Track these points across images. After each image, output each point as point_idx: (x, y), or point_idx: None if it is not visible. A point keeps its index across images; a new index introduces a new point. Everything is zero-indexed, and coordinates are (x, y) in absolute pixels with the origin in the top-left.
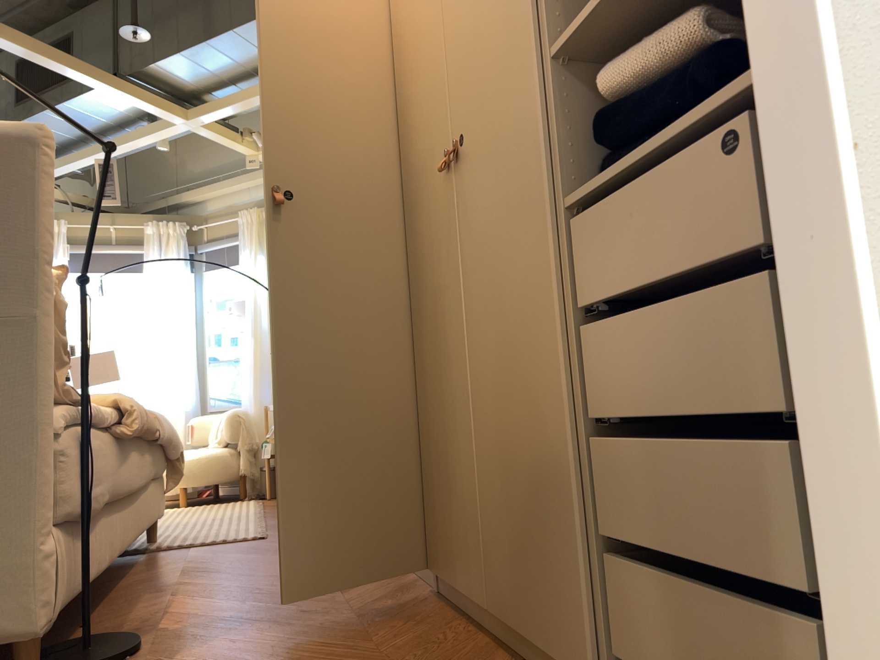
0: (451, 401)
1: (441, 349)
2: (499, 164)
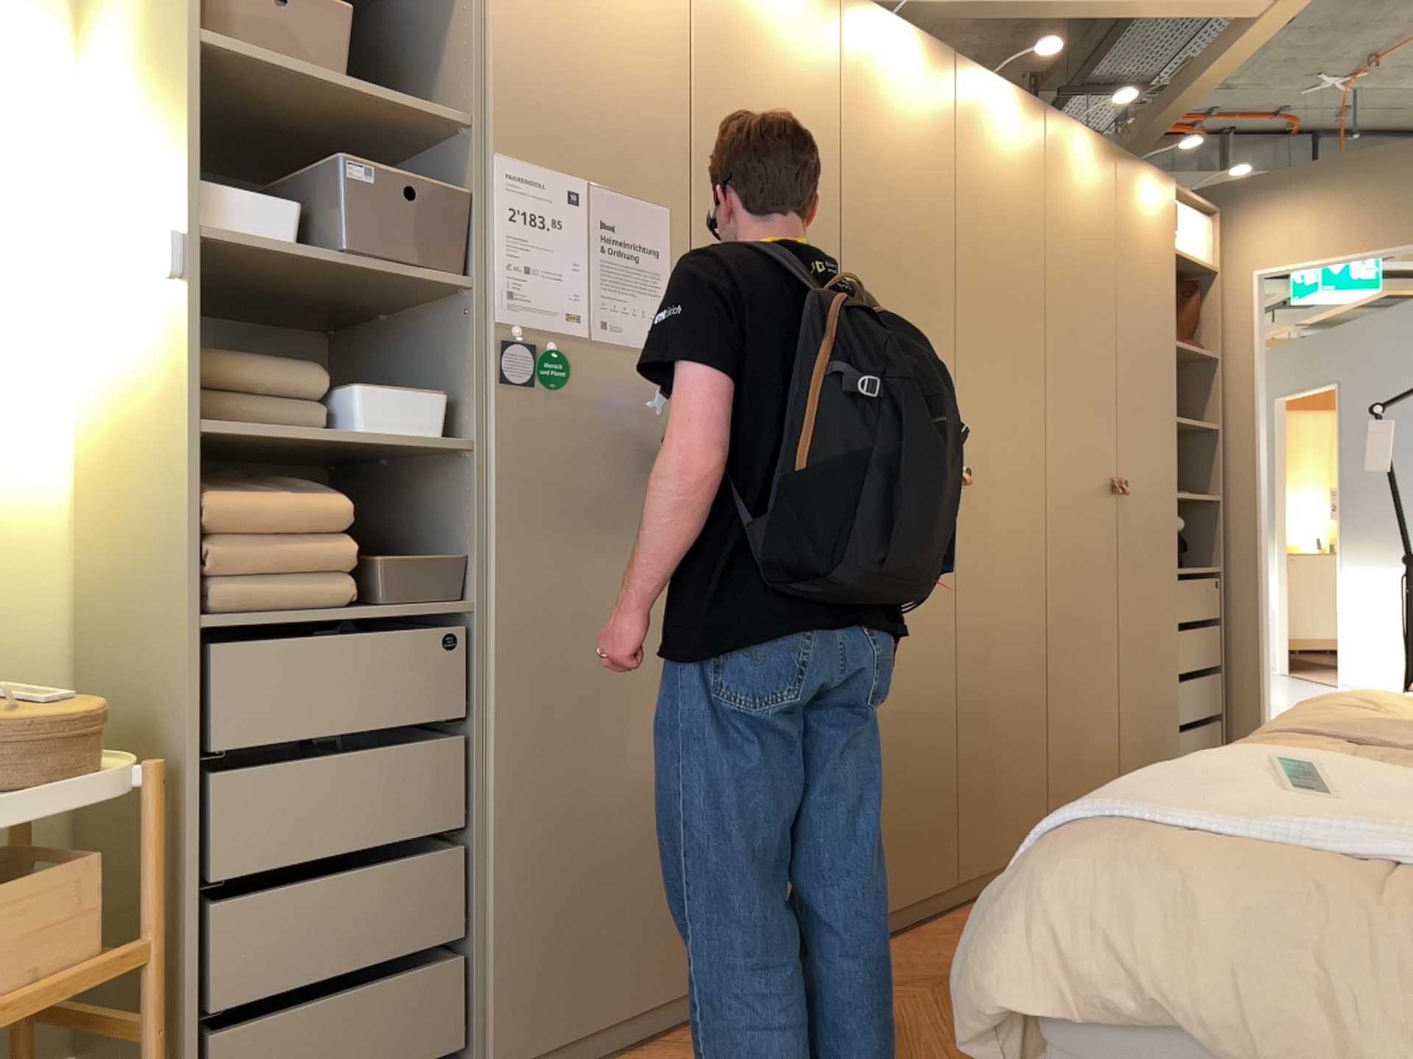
0: (1089, 673)
1: (1082, 628)
2: (1147, 521)
